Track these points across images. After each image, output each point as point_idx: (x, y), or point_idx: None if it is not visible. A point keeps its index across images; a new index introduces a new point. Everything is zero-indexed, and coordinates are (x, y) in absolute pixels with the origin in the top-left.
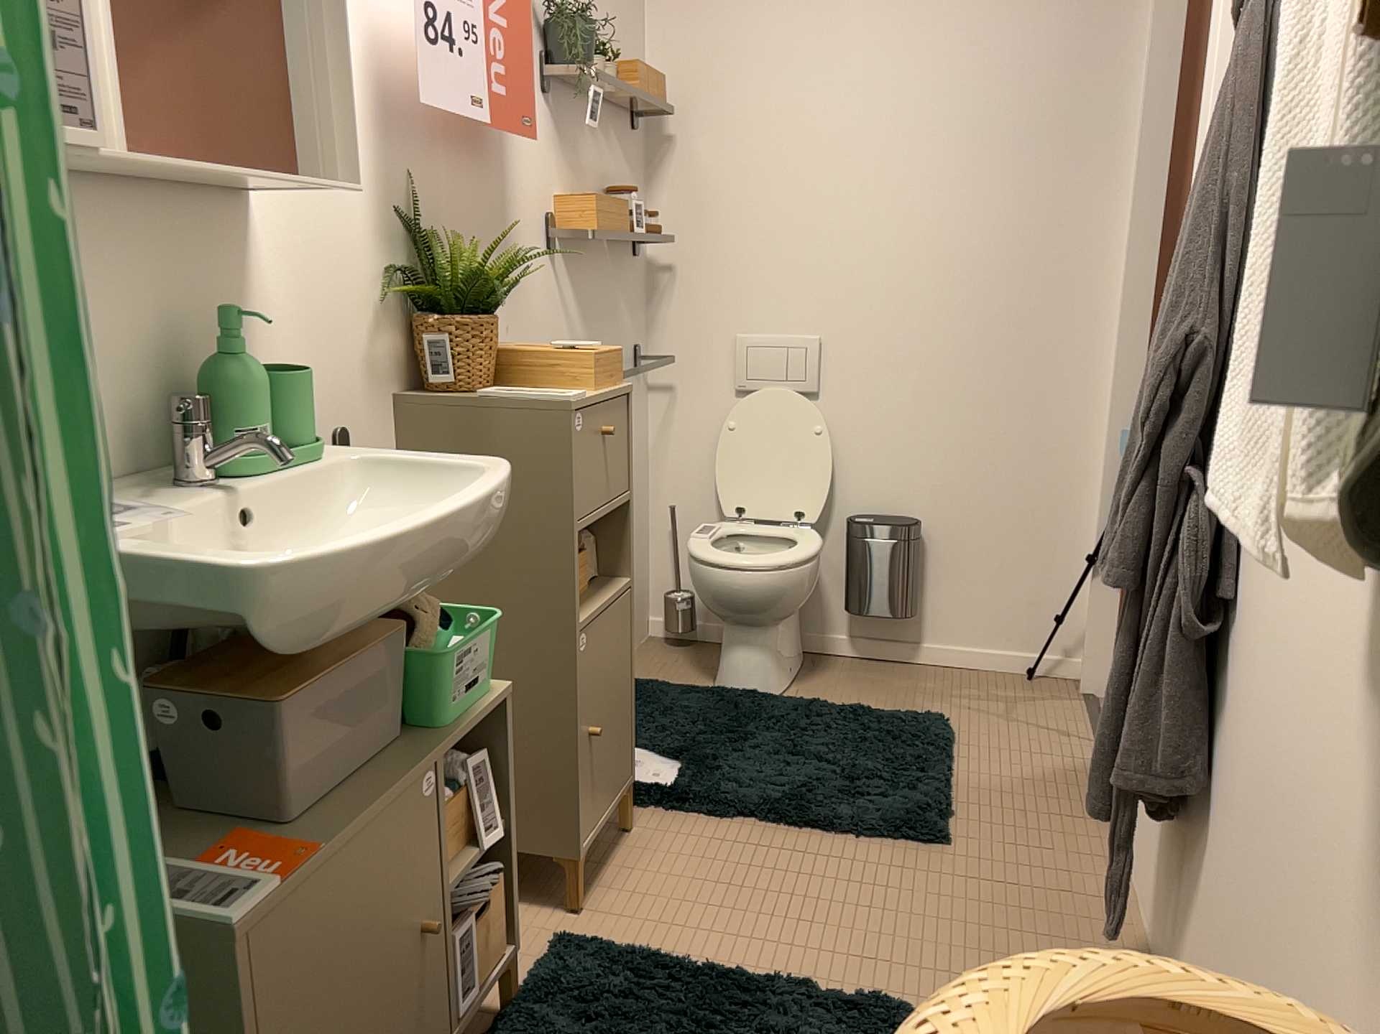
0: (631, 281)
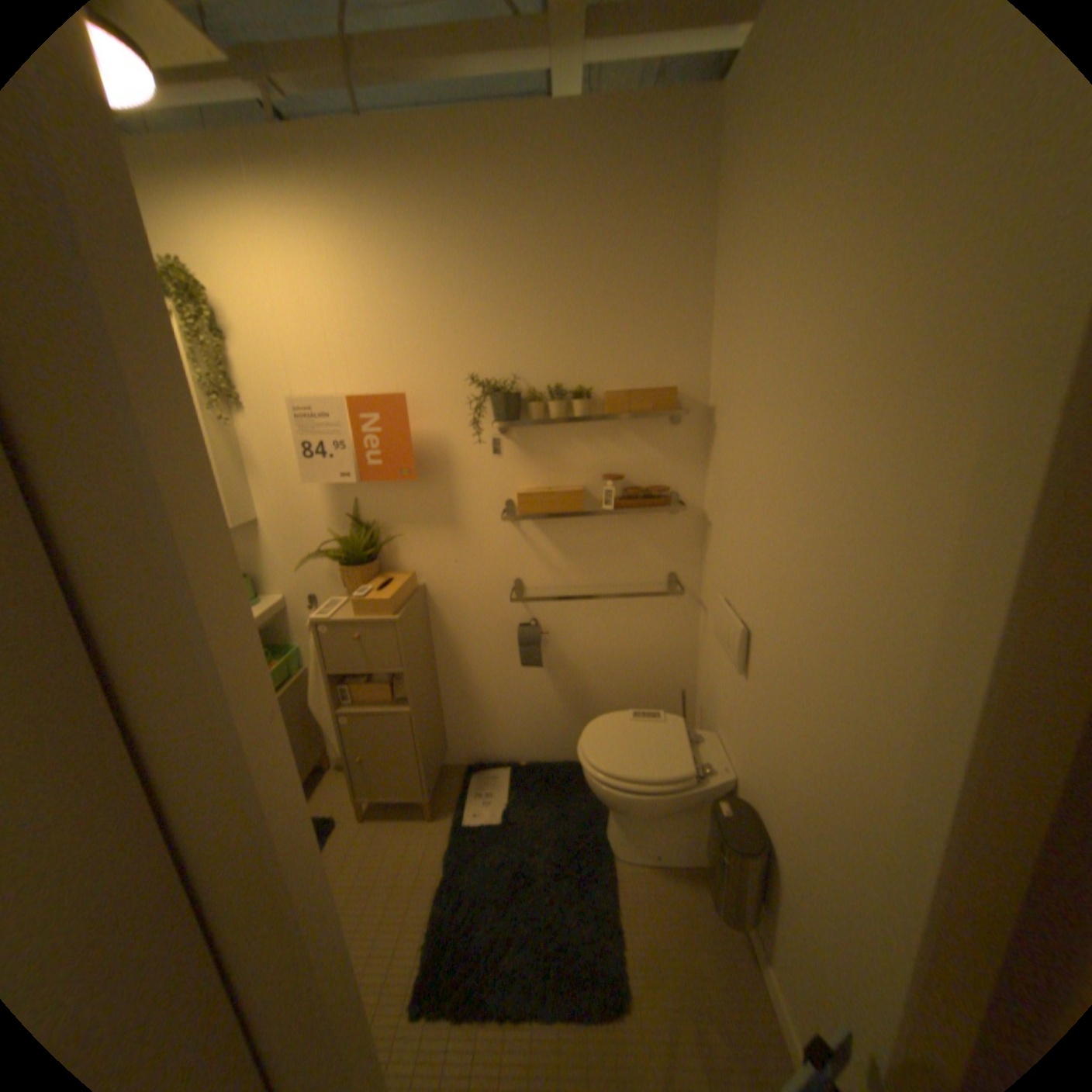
0: (660, 524)
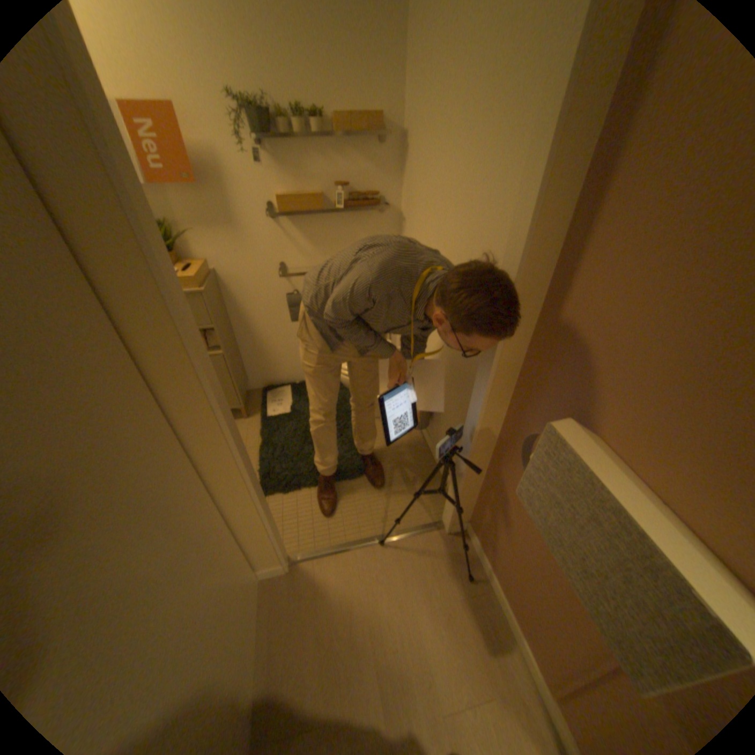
0: (374, 220)
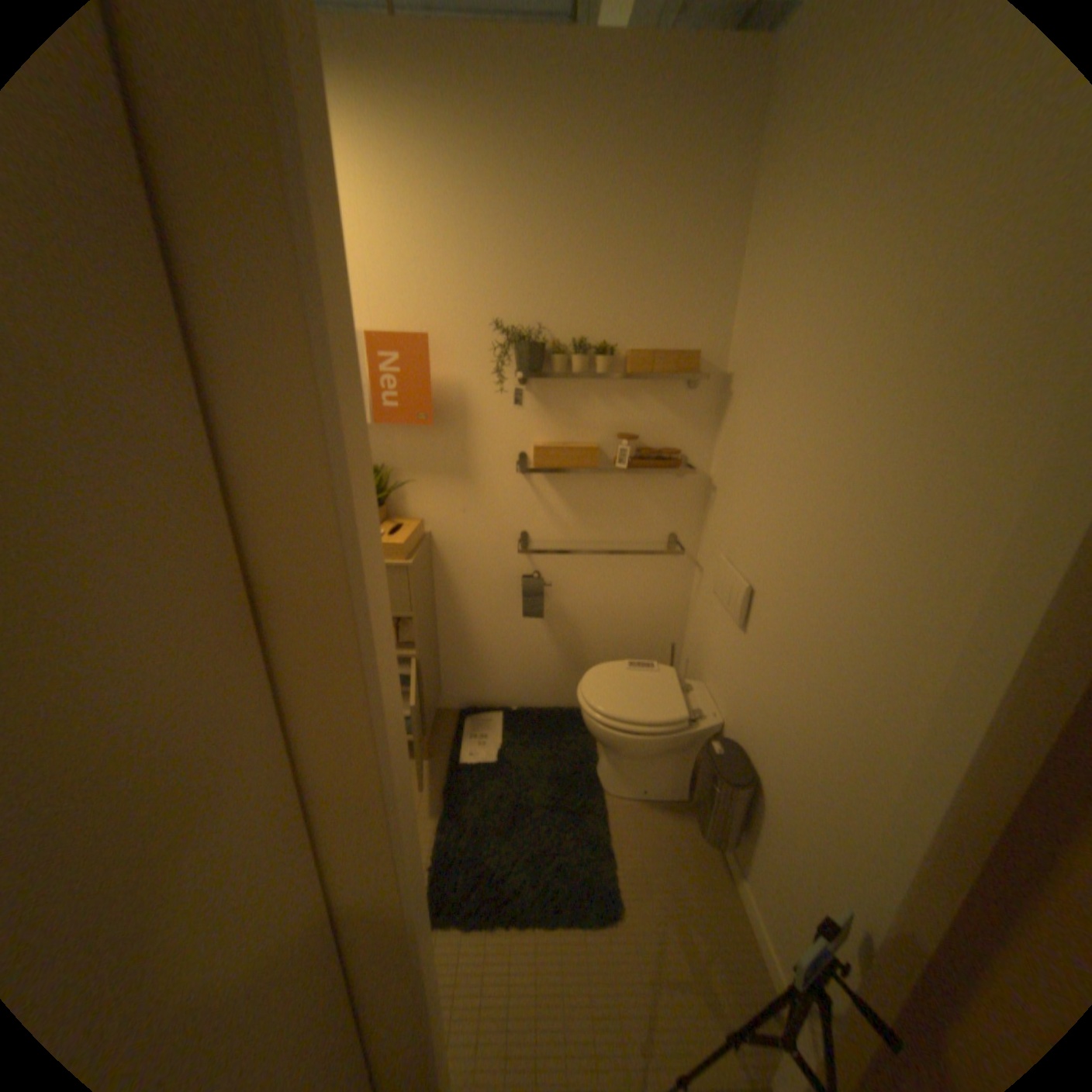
0: (667, 486)
